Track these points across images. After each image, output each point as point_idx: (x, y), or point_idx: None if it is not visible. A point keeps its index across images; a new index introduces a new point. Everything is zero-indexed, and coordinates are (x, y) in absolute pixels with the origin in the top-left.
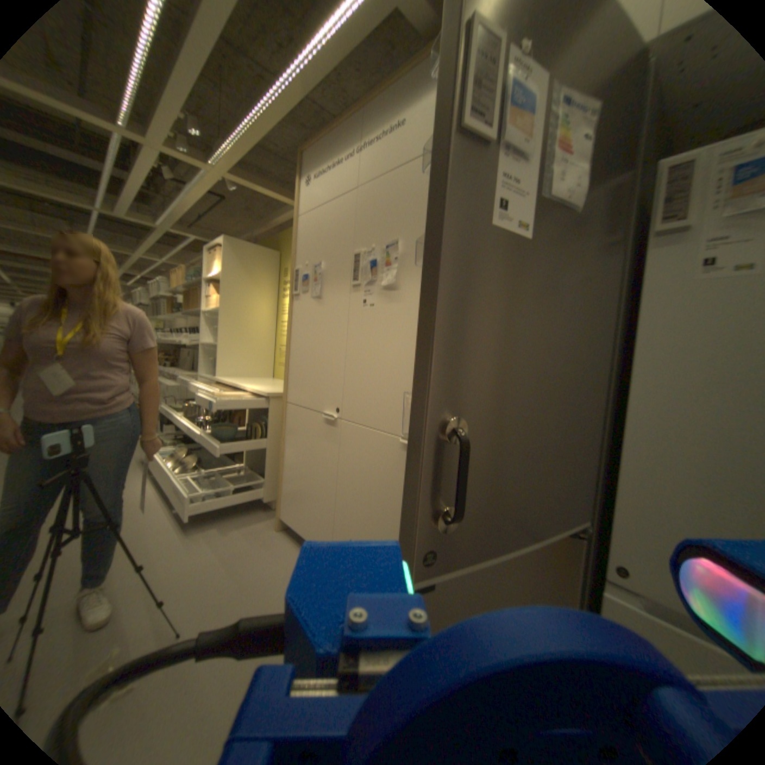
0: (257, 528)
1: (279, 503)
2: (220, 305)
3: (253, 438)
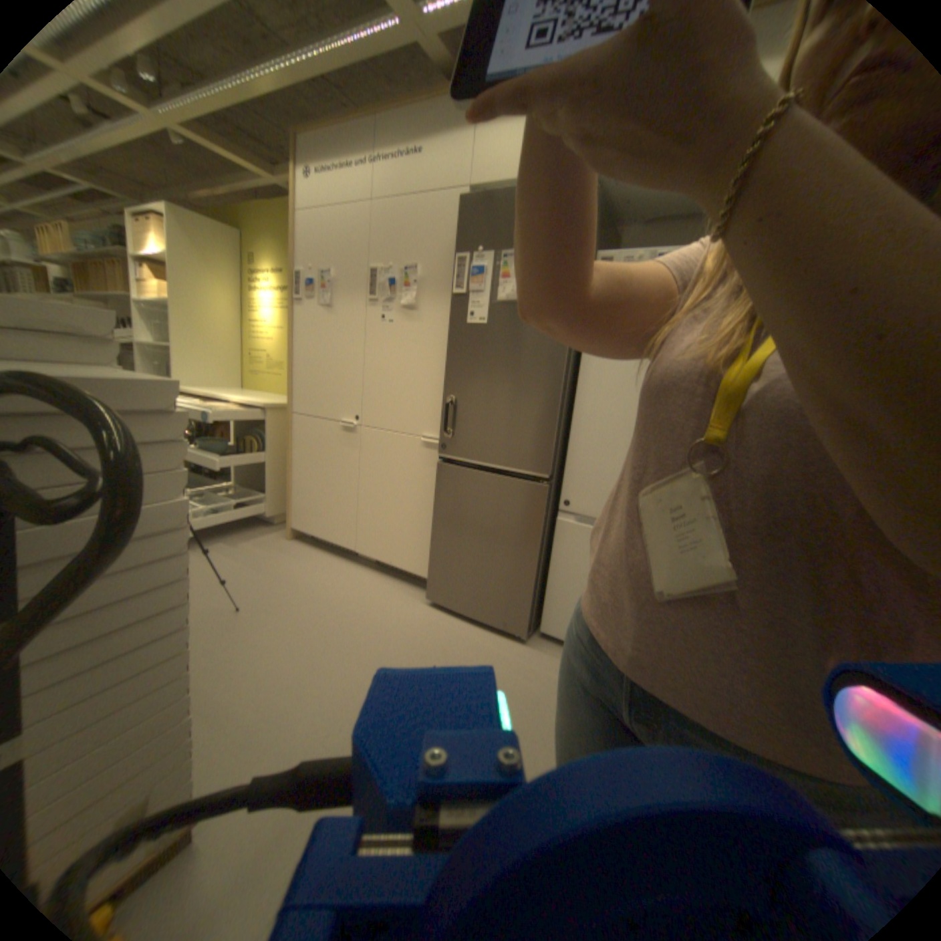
0: (266, 539)
1: (289, 513)
2: (162, 294)
3: (247, 452)
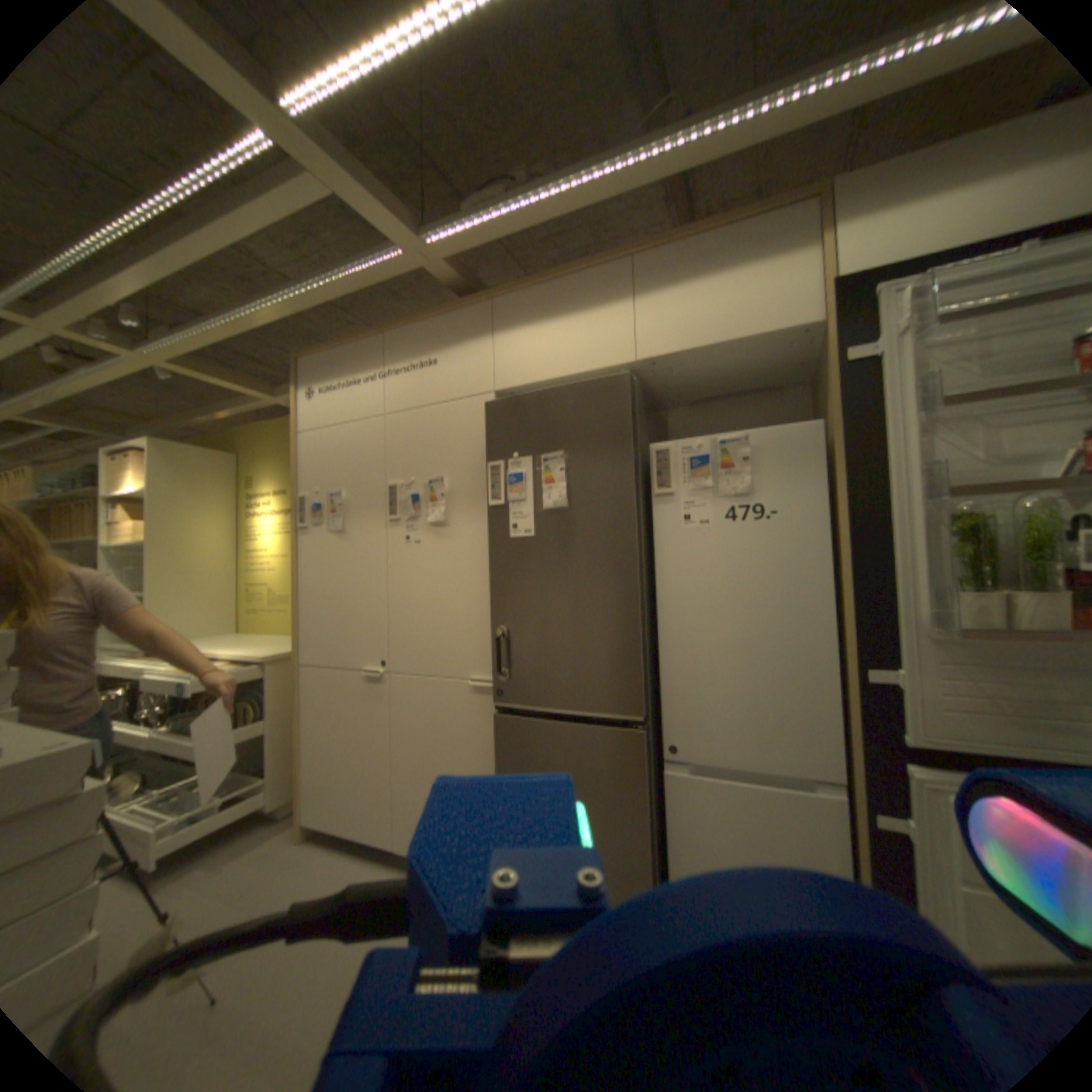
0: (265, 850)
1: (298, 804)
2: (139, 536)
3: (240, 724)
